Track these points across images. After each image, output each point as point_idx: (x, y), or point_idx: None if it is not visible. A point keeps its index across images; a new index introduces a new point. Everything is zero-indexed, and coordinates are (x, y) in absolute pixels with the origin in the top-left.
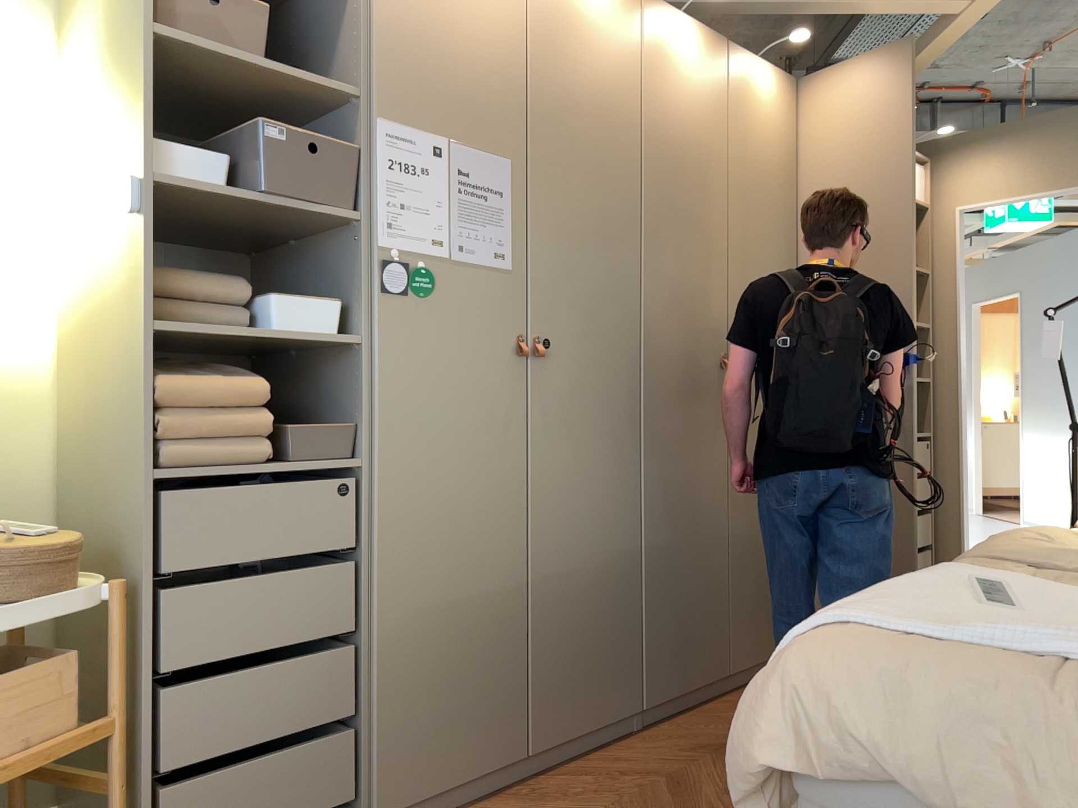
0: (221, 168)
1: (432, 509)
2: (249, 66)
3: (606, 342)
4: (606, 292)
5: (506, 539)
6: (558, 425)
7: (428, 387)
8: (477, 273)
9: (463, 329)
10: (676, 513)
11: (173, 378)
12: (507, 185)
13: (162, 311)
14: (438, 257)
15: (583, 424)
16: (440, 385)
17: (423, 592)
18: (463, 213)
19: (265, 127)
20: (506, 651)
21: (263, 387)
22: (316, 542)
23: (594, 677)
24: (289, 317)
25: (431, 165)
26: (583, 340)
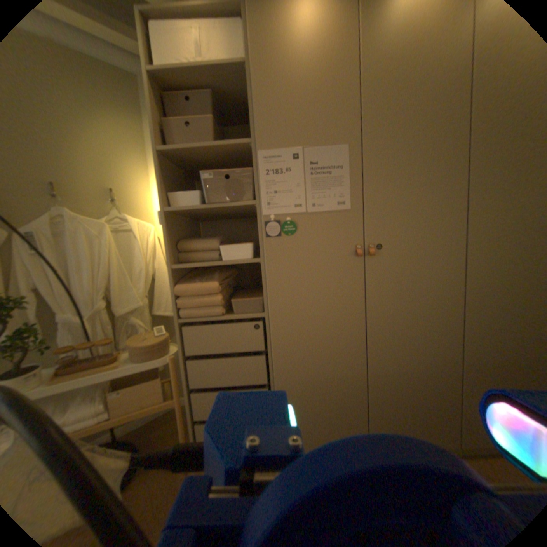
0: (194, 196)
1: (303, 335)
2: (198, 147)
3: (429, 239)
4: (429, 208)
5: (350, 350)
6: (388, 292)
7: (296, 278)
8: (325, 216)
9: (317, 247)
10: (496, 341)
11: (184, 283)
12: (344, 160)
13: (187, 256)
14: (299, 212)
15: (408, 290)
16: (304, 277)
17: (300, 371)
18: (314, 185)
19: (203, 174)
20: (352, 403)
21: (219, 284)
22: (246, 346)
23: (417, 424)
24: (229, 253)
25: (292, 164)
26: (408, 241)
